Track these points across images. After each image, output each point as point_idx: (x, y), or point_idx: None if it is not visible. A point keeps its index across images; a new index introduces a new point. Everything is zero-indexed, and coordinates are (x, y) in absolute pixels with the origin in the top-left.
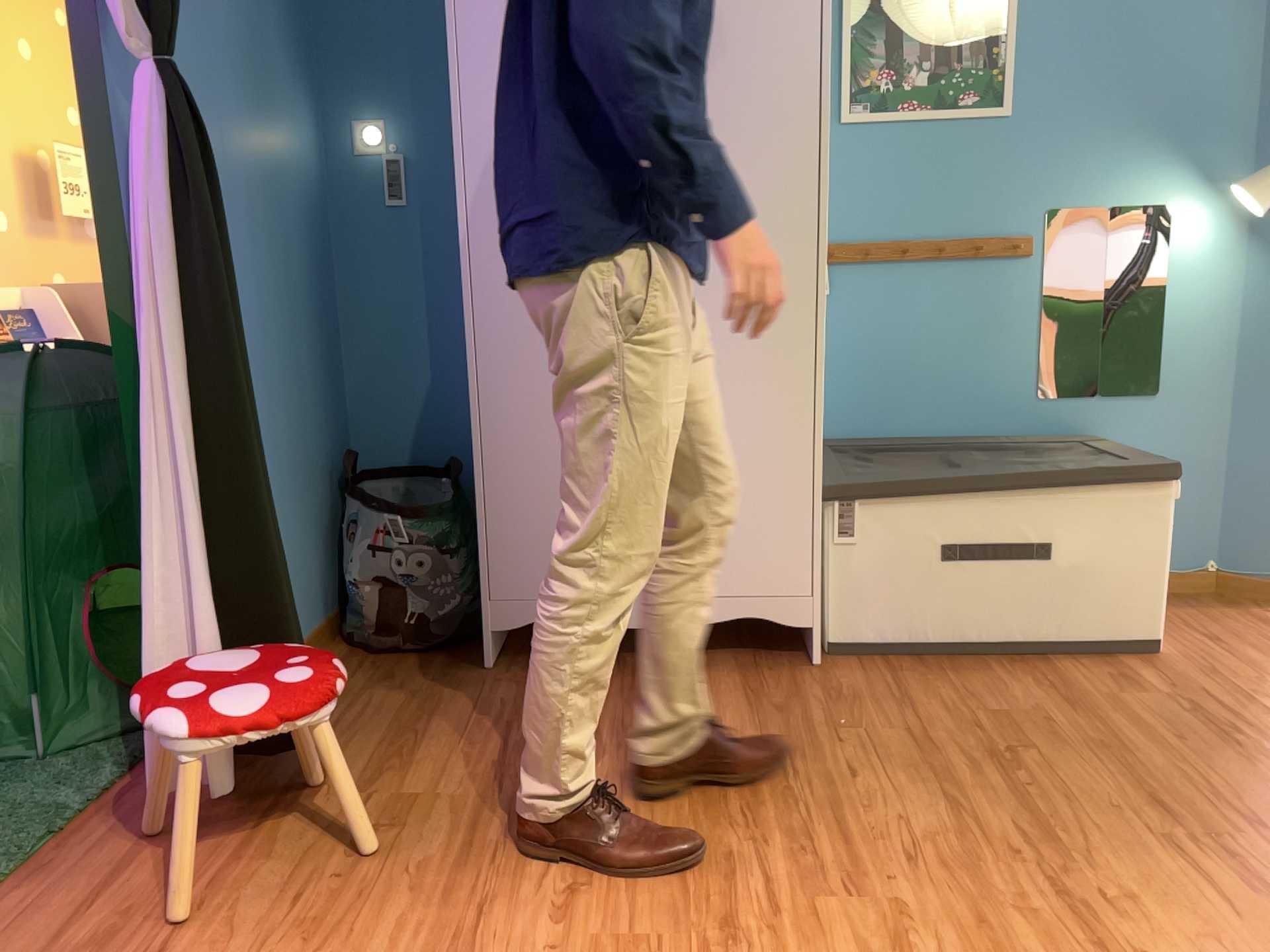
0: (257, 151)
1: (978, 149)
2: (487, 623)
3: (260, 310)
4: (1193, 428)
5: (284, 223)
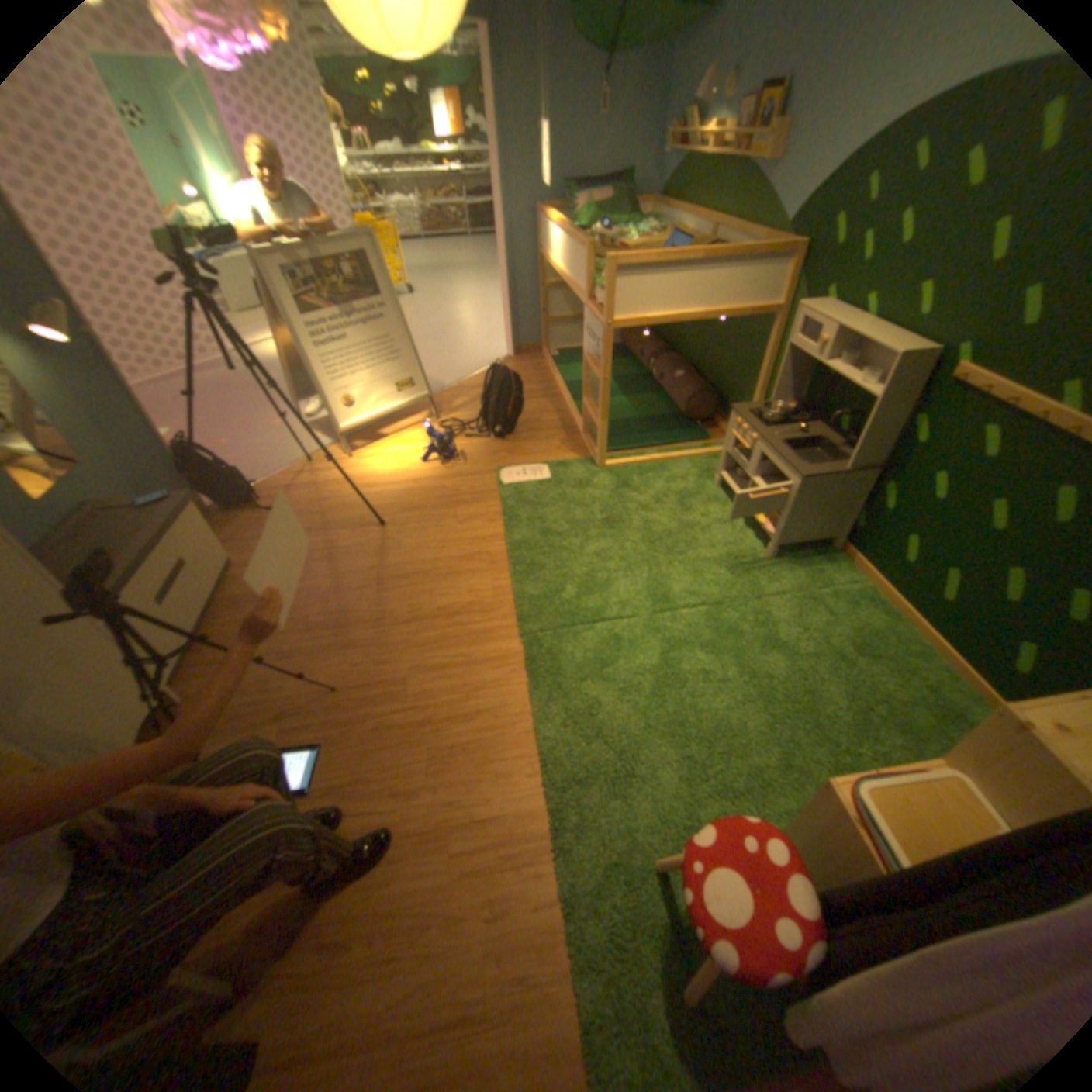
0: None
1: None
2: None
3: None
4: (102, 467)
5: None
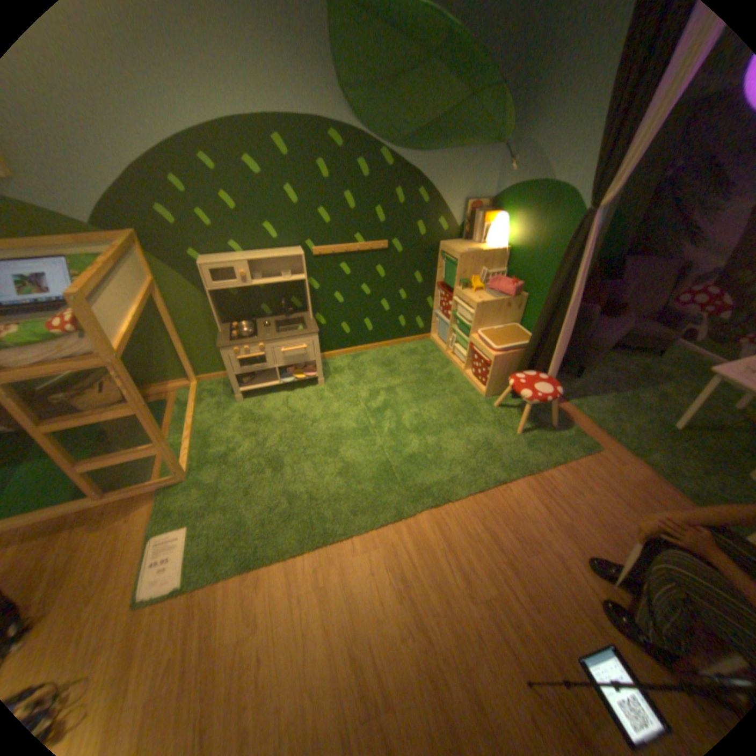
0: None
1: None
2: None
3: None
4: None
5: None
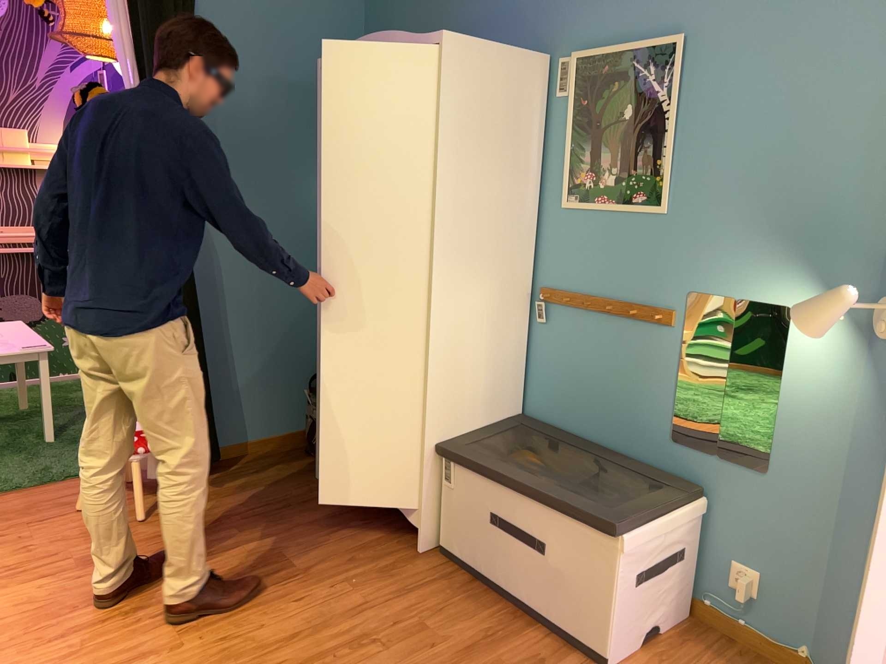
0: (282, 208)
1: (644, 236)
2: (317, 457)
3: (269, 281)
4: (796, 515)
5: (302, 239)
